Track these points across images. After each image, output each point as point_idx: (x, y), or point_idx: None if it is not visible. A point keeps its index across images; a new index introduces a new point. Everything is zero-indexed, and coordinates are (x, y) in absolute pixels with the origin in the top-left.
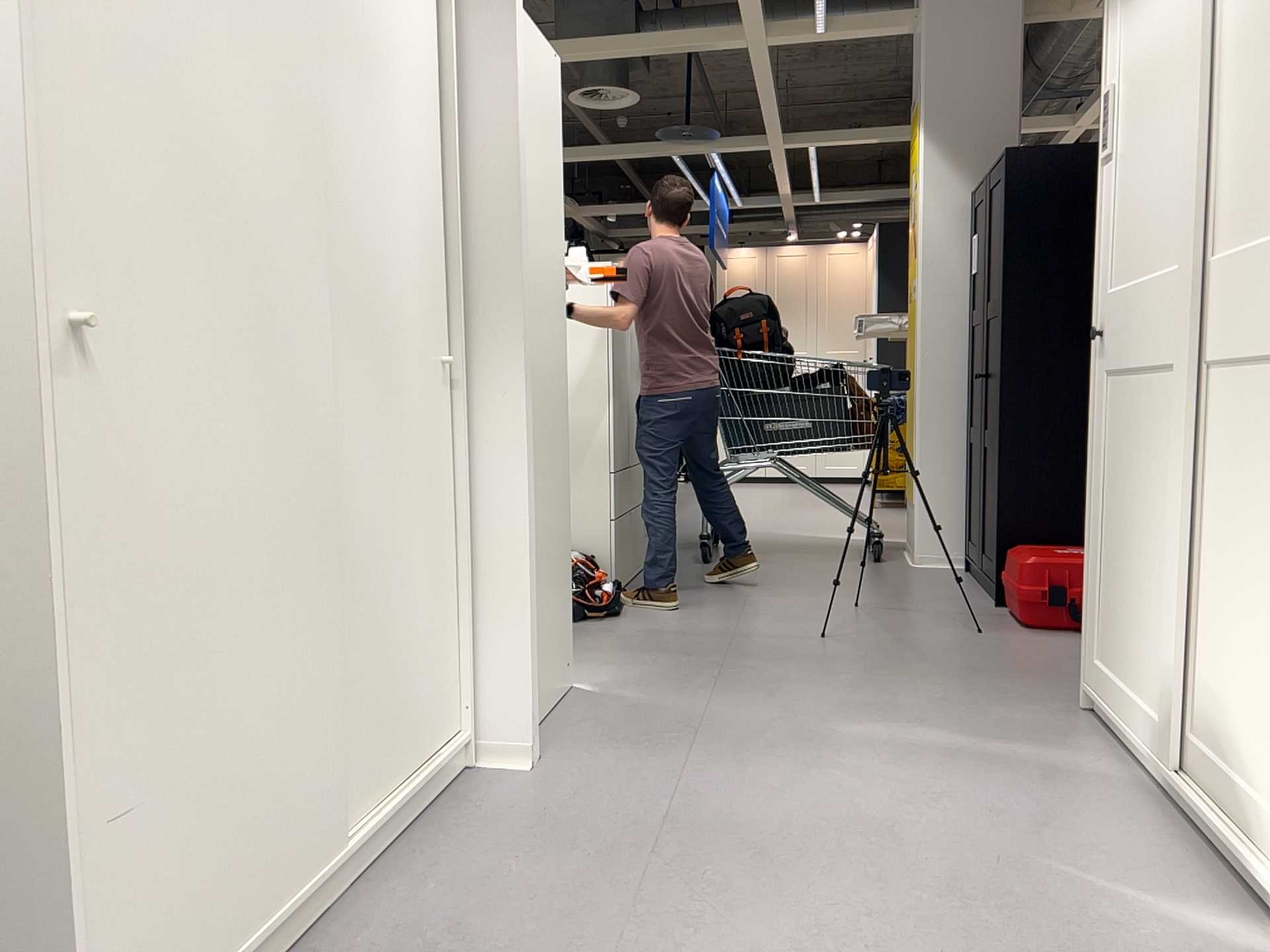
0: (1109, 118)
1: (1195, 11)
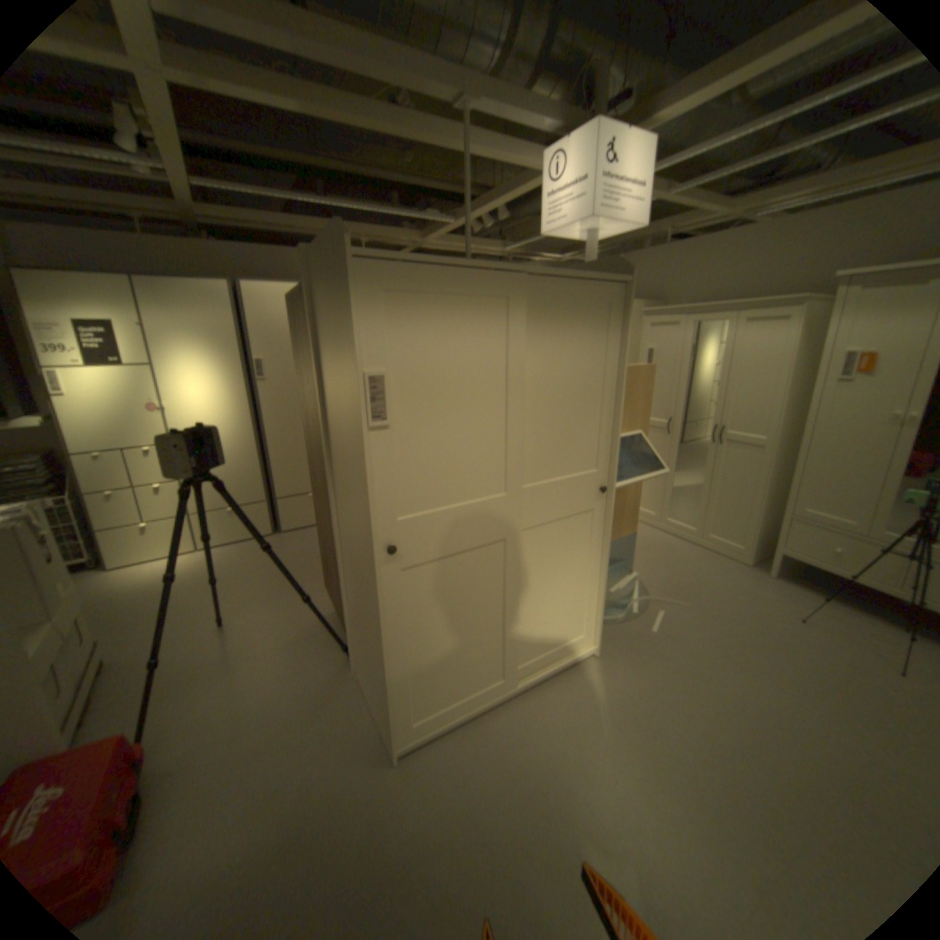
0: (389, 394)
1: (522, 370)
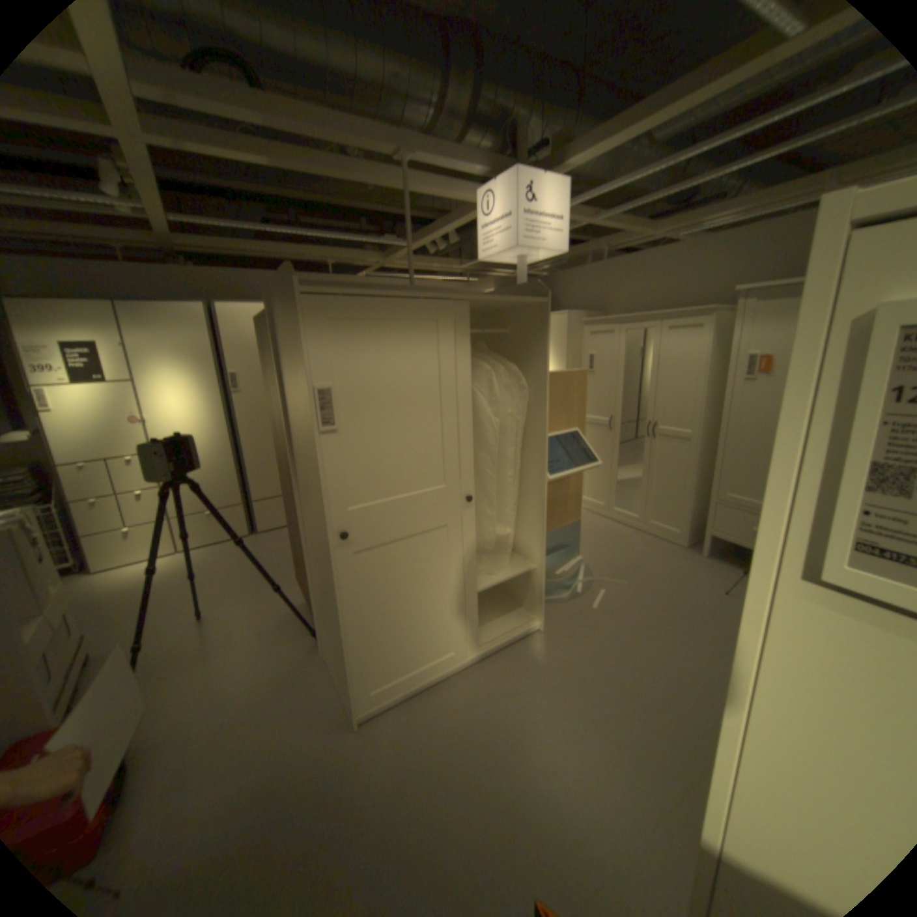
0: (336, 404)
1: (453, 380)
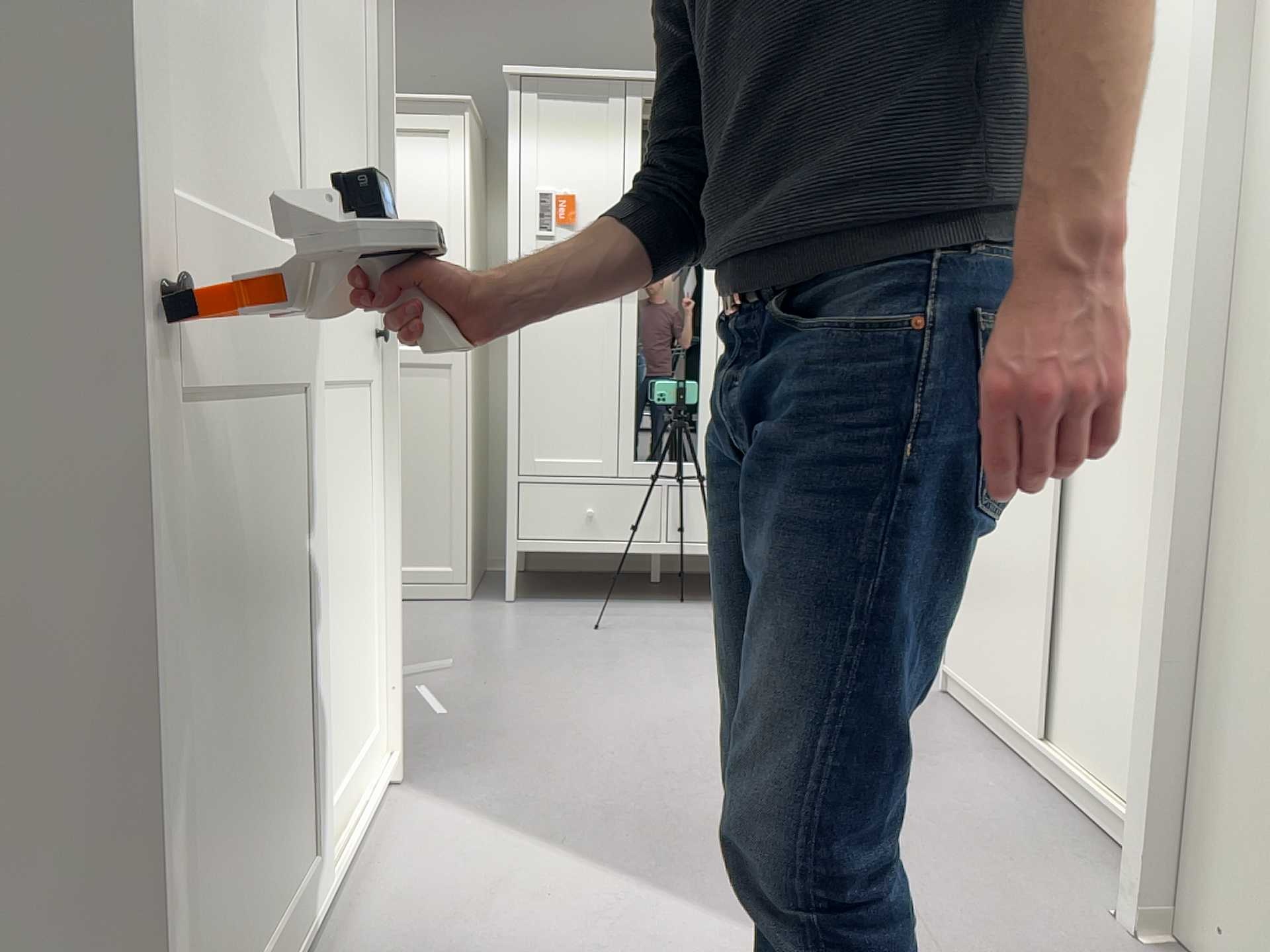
0: None
1: None
